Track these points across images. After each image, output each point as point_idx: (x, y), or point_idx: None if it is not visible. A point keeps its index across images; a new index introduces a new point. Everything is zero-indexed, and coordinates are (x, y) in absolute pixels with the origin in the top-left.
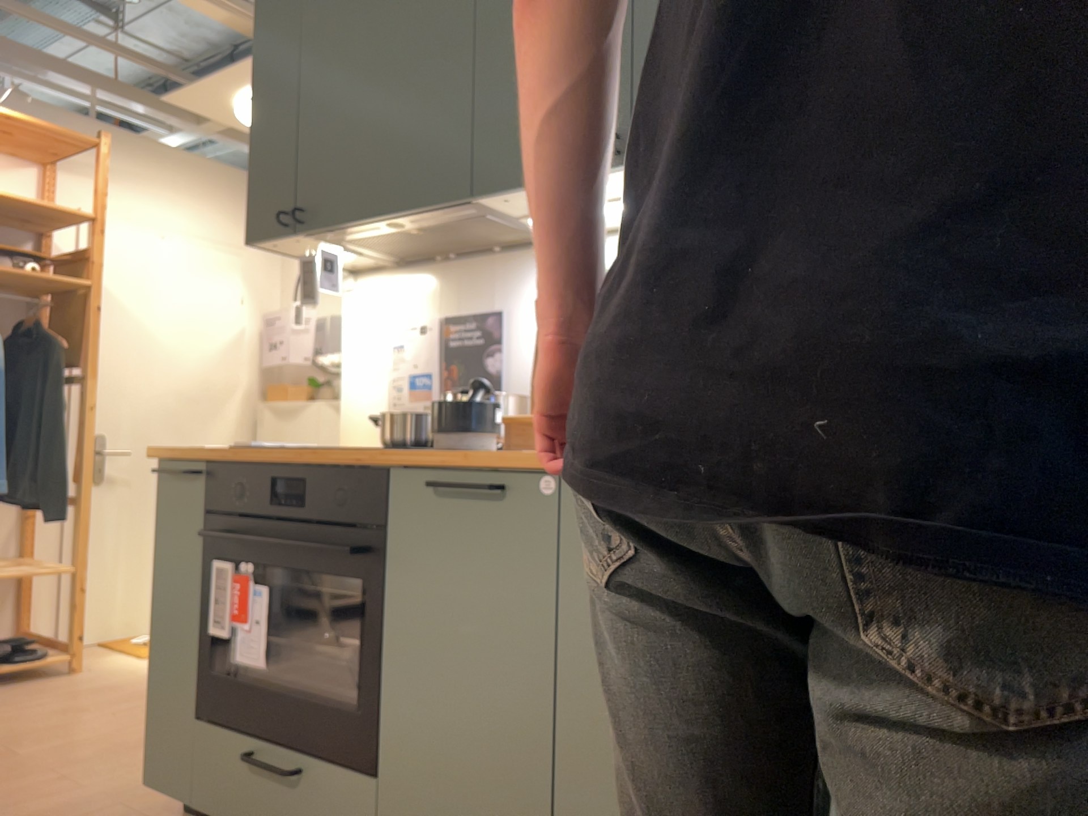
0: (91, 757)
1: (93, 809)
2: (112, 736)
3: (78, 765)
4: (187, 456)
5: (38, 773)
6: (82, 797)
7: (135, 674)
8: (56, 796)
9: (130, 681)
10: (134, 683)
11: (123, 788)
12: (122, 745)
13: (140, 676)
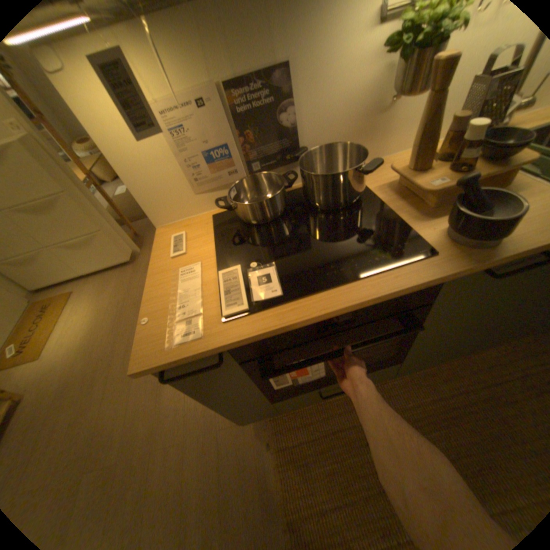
0: (148, 425)
1: (210, 442)
2: (131, 407)
3: (153, 434)
4: (201, 356)
5: (147, 457)
6: (192, 443)
7: (56, 369)
8: (181, 455)
9: (64, 375)
10: (70, 374)
11: (196, 421)
12: (146, 406)
13: (62, 368)
